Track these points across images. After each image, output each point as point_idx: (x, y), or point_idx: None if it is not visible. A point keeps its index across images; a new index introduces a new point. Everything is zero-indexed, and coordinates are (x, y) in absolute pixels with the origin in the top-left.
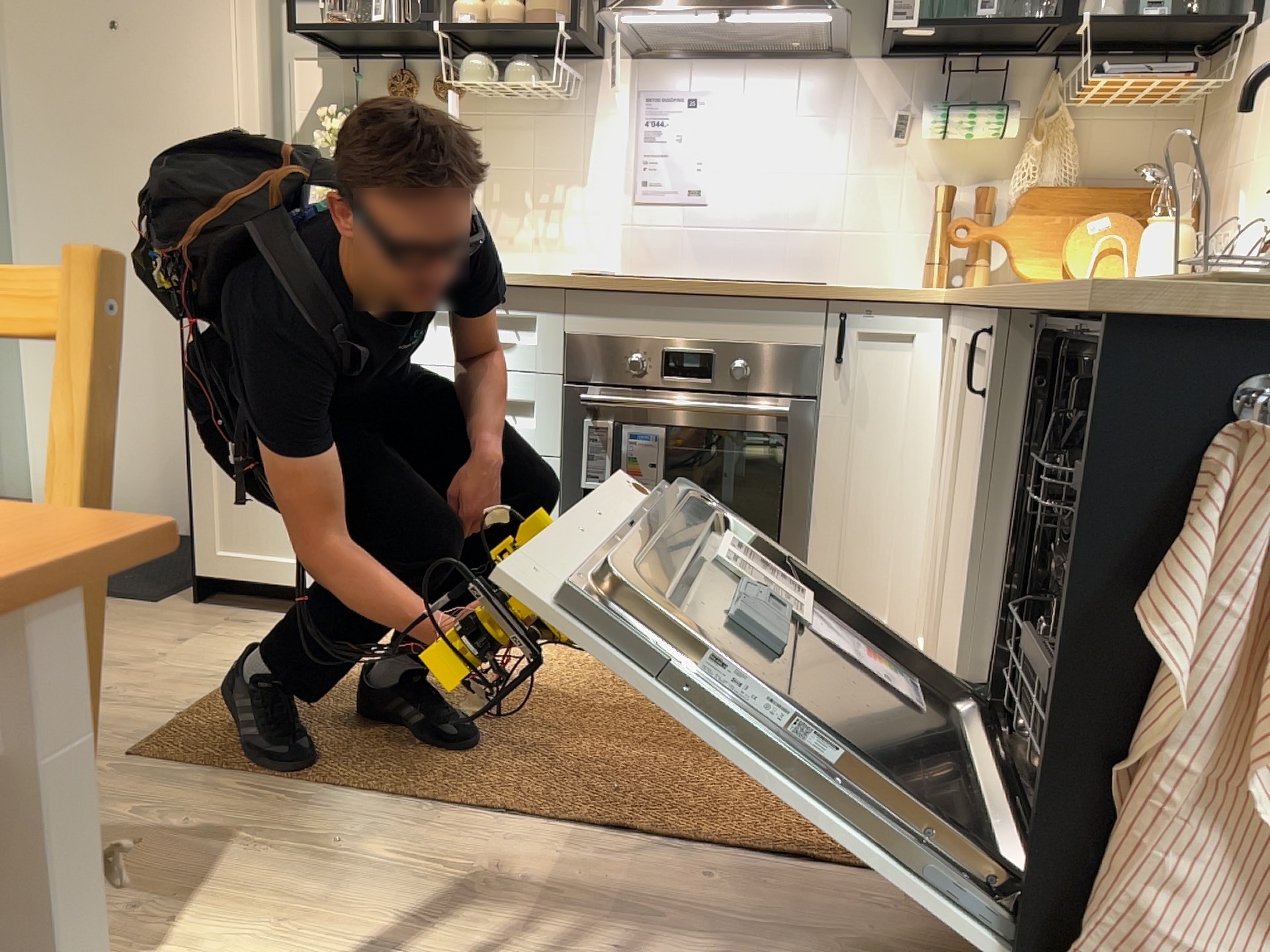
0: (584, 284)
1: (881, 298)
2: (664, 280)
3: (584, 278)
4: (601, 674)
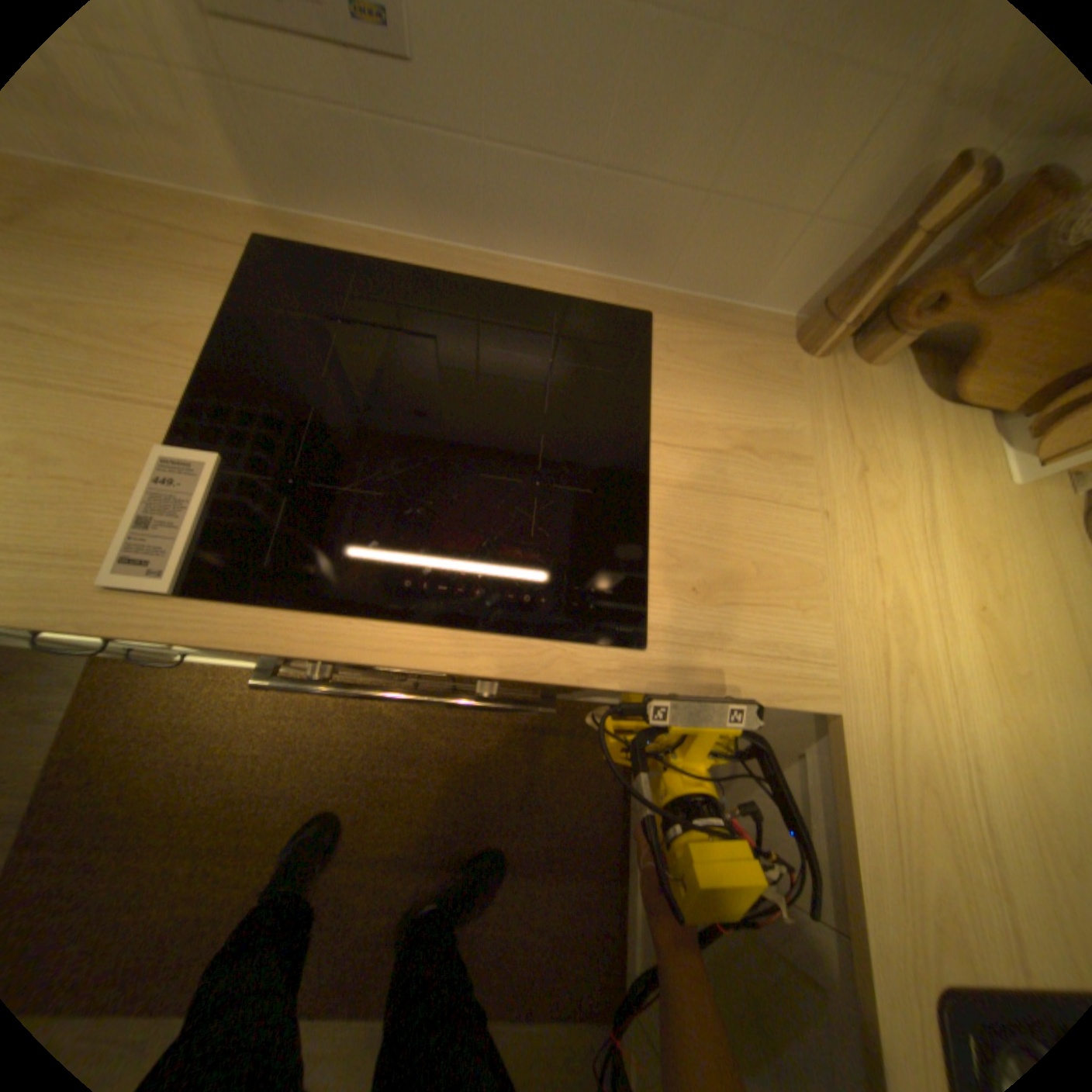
0: (148, 634)
1: (733, 697)
2: (324, 645)
3: (139, 631)
4: (377, 729)
